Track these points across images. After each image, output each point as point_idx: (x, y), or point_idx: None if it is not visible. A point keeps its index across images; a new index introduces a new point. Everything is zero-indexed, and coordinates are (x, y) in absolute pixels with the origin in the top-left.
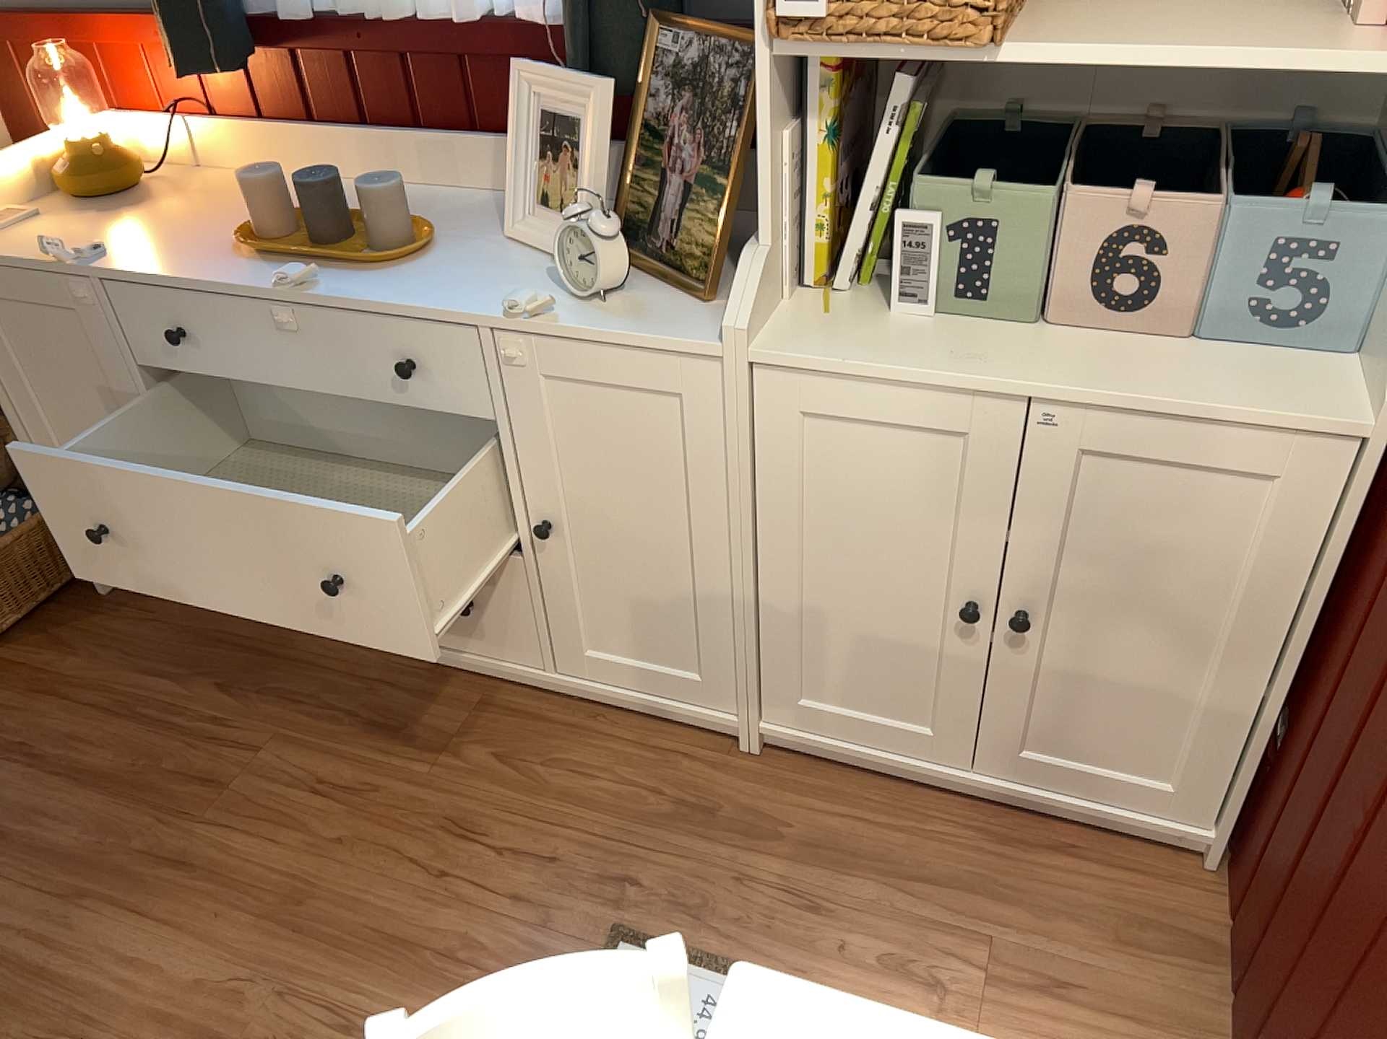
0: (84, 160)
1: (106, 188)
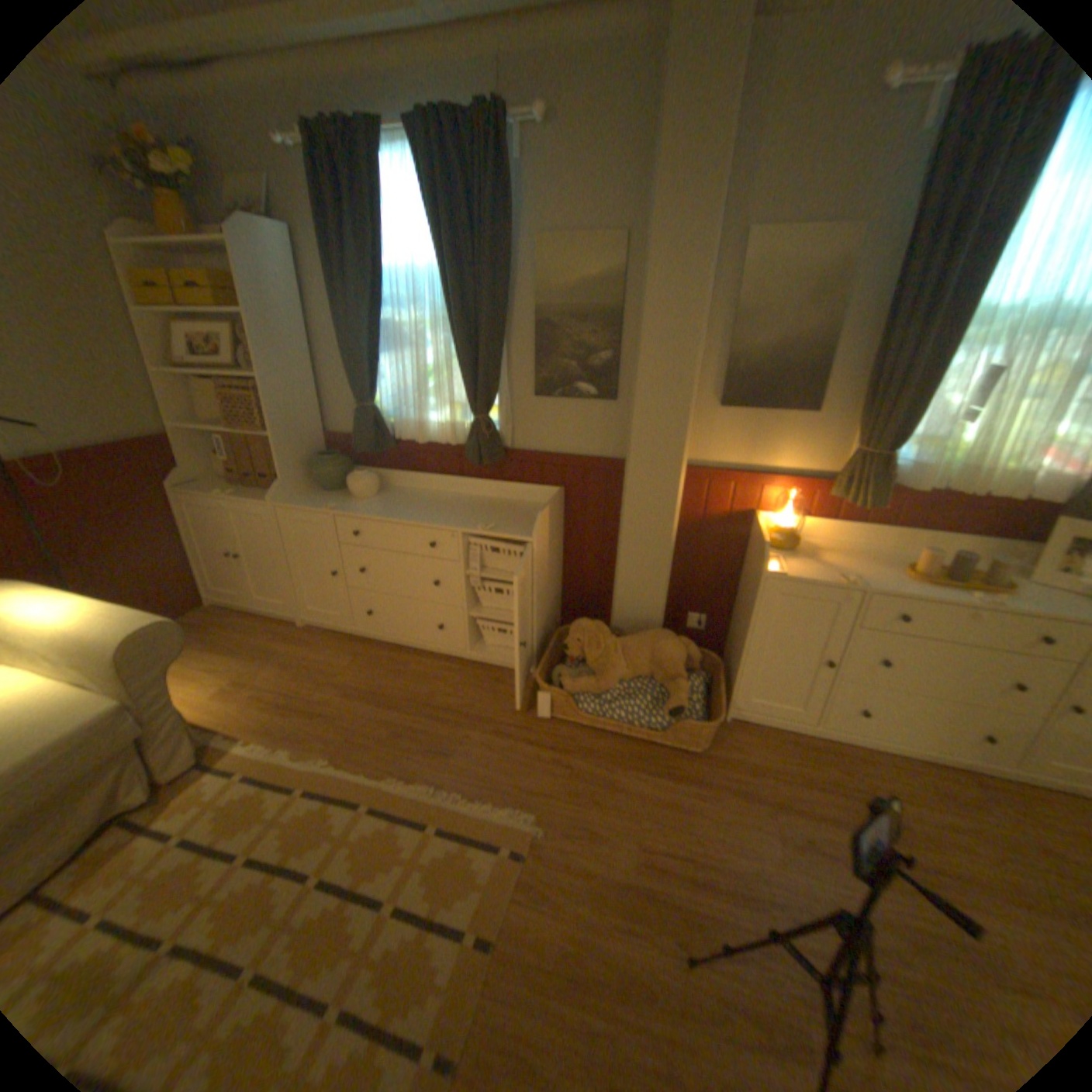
0: (784, 531)
1: (795, 544)
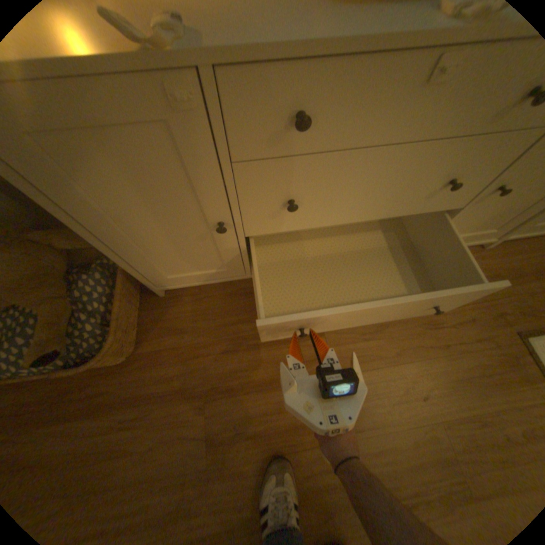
0: None
1: None
